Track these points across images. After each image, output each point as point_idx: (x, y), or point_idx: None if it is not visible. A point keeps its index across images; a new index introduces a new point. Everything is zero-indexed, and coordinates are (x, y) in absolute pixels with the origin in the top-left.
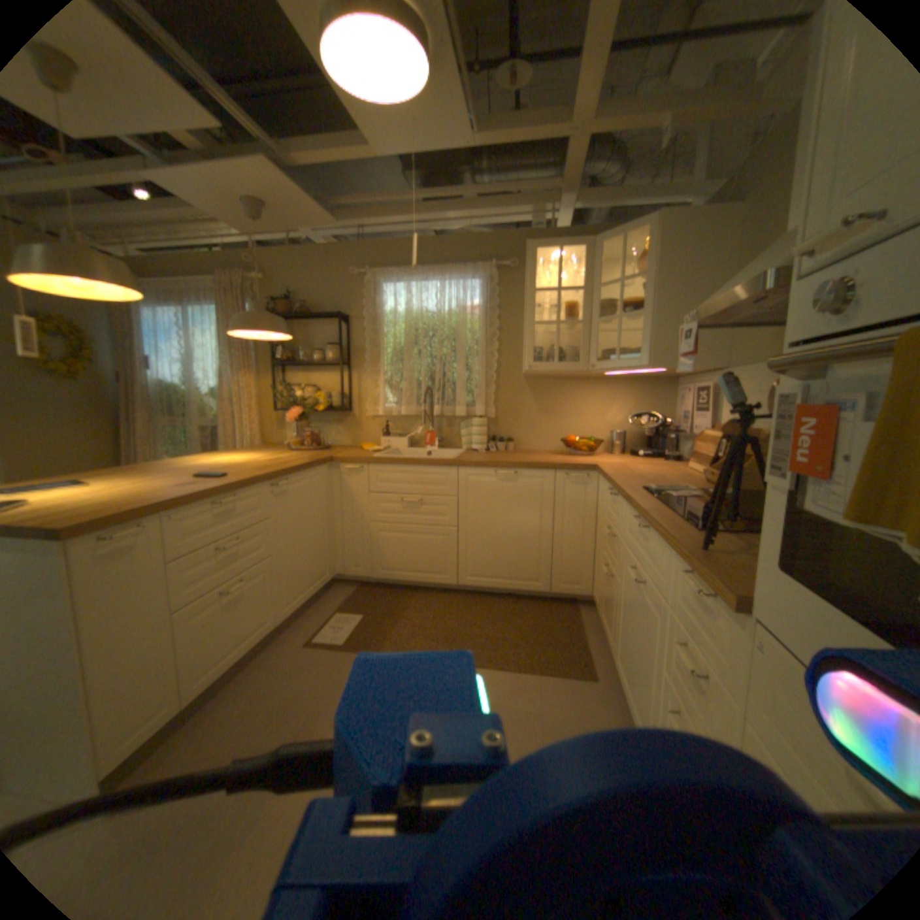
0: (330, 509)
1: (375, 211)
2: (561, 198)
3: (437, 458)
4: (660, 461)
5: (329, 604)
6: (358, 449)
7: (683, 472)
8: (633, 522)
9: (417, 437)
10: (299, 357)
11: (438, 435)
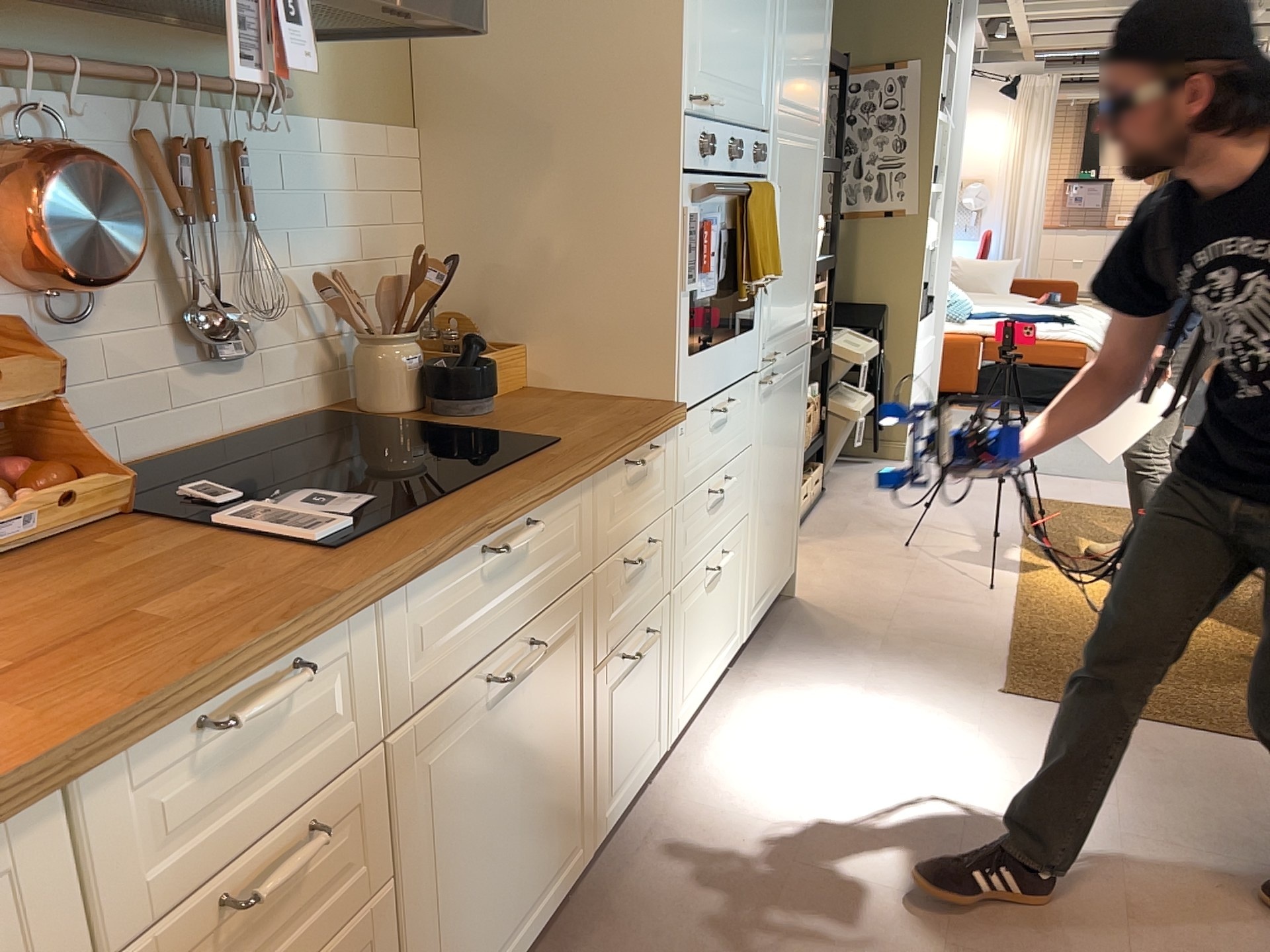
0: None
1: None
2: None
3: None
4: None
5: None
6: None
7: None
8: (448, 600)
9: None
10: None
11: None
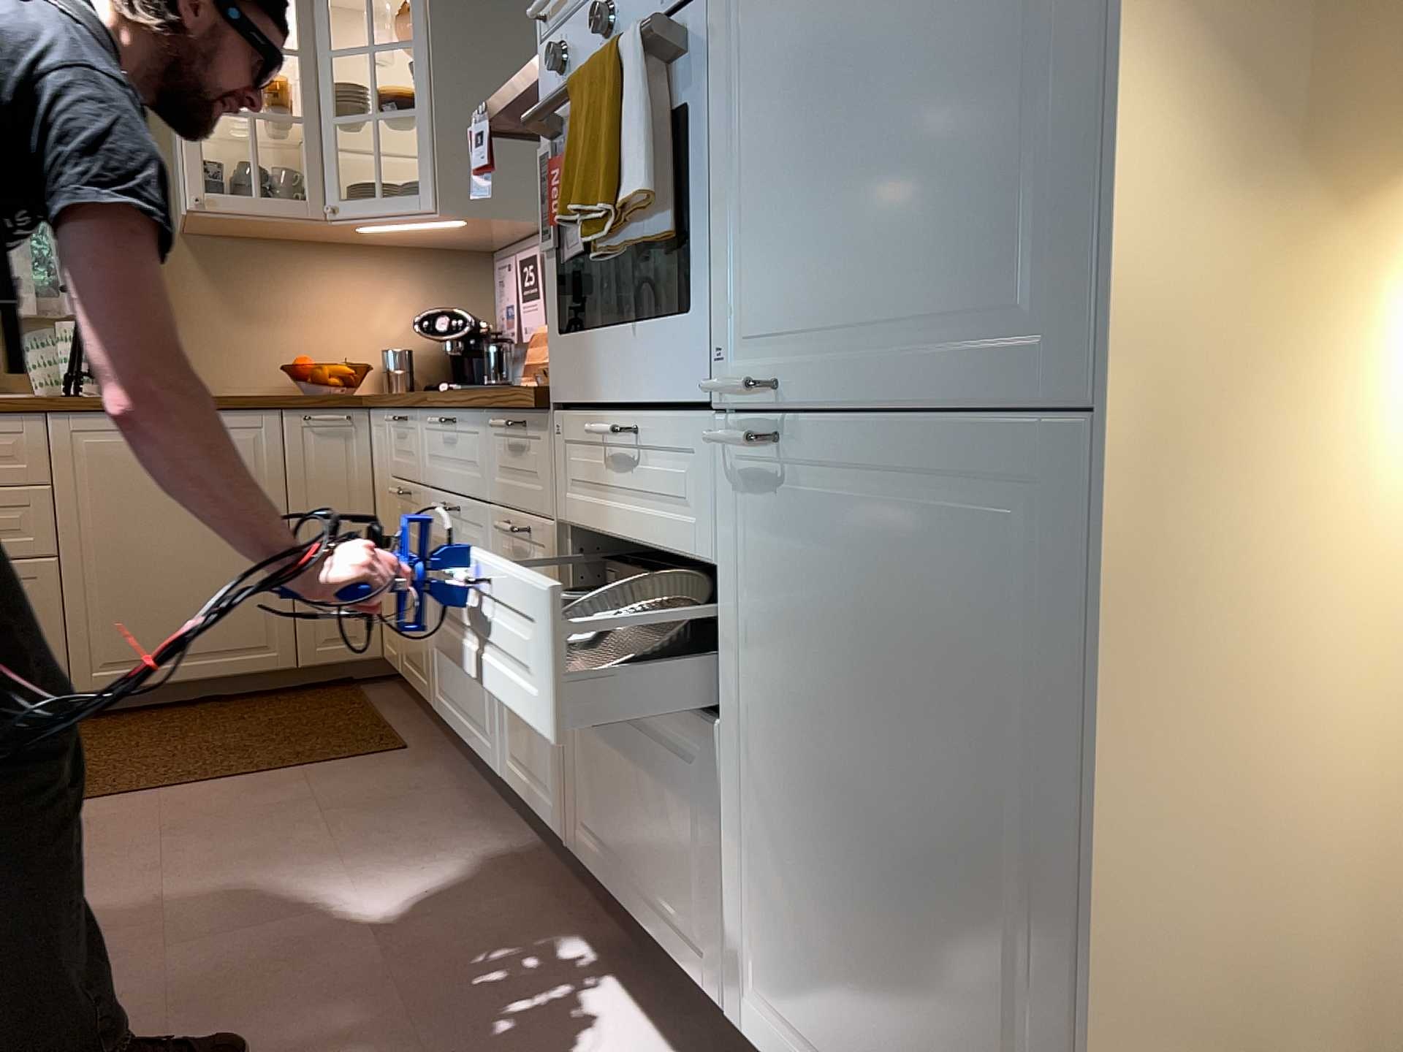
0: None
1: None
2: None
3: None
4: None
5: None
6: None
7: None
8: (433, 437)
9: None
10: None
11: None
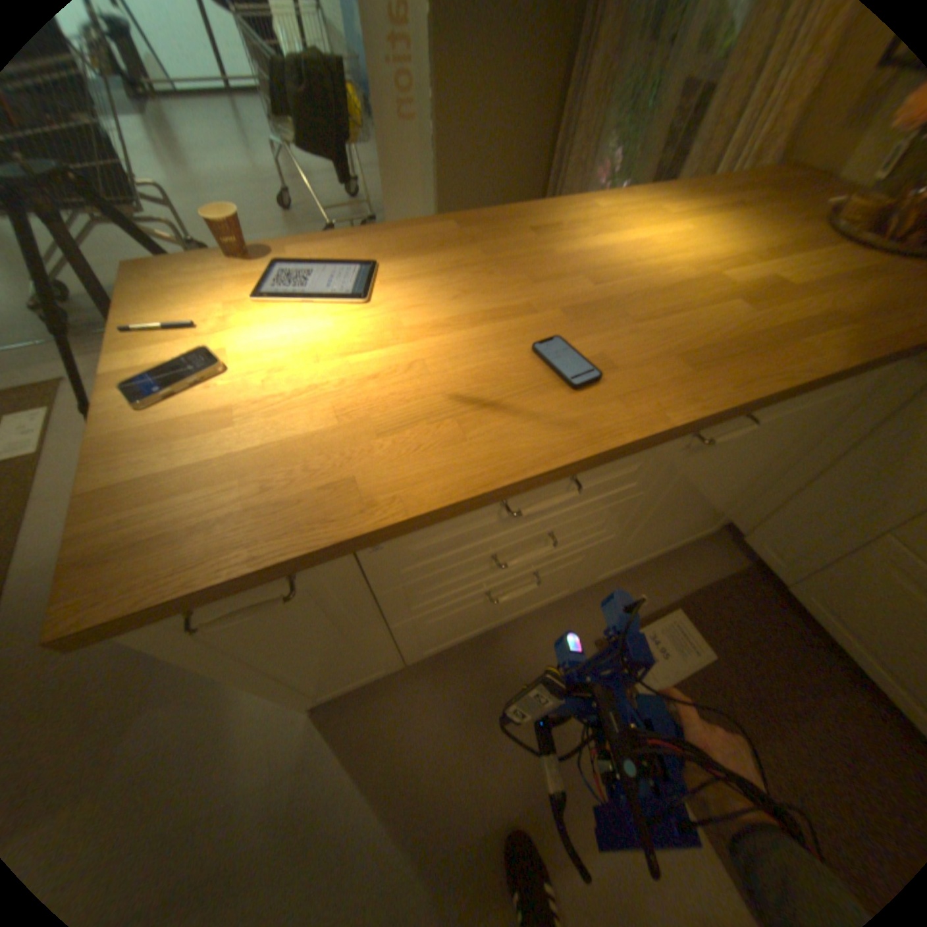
0: (819, 442)
1: None
2: None
3: None
4: None
5: (685, 574)
6: None
7: None
8: None
9: None
10: None
11: None
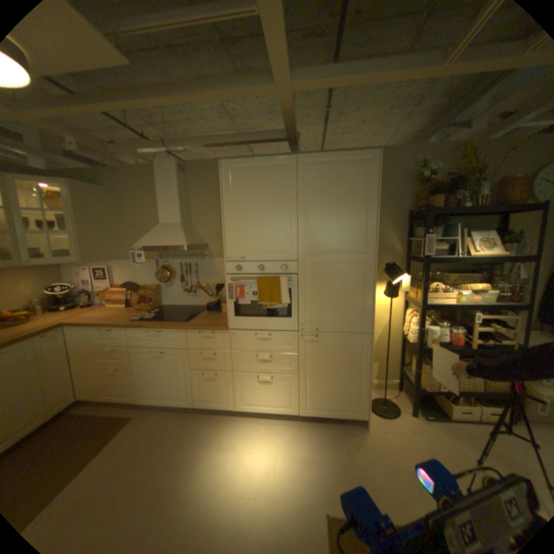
0: None
1: None
2: None
3: None
4: (80, 309)
5: None
6: None
7: (111, 310)
8: (139, 335)
9: None
10: None
11: None
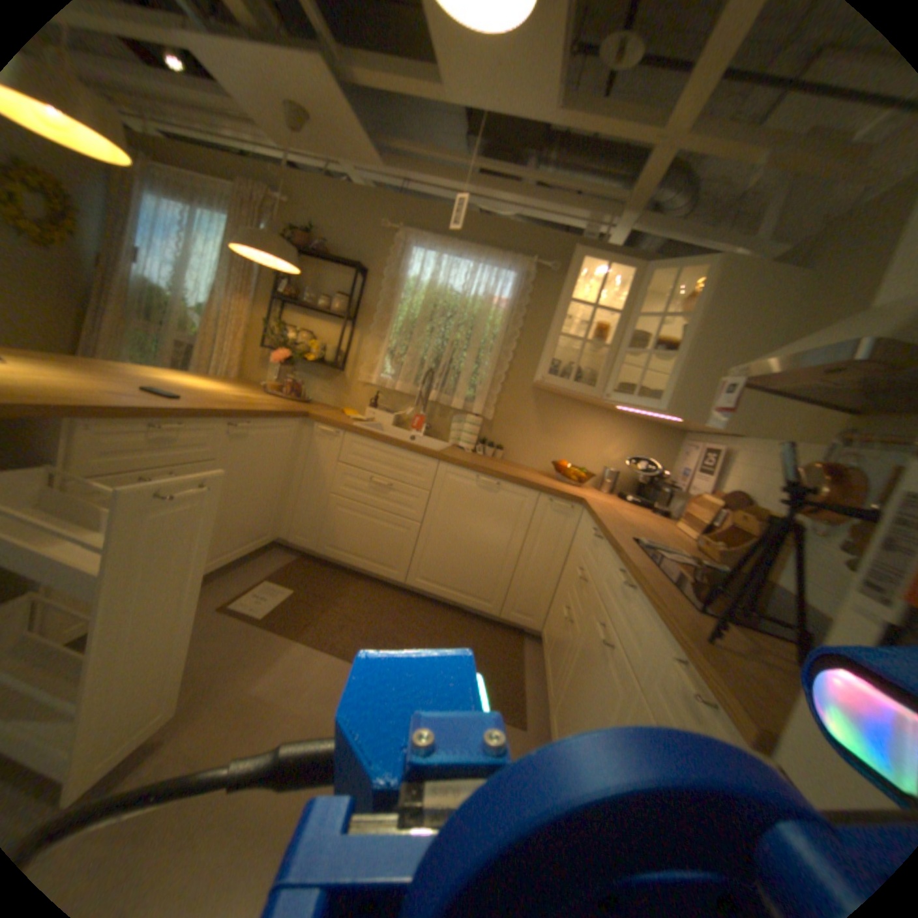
0: (291, 468)
1: (426, 169)
2: (623, 215)
3: (420, 447)
4: (648, 513)
5: (261, 570)
6: (339, 414)
7: (672, 532)
8: (614, 575)
9: (405, 418)
10: (303, 300)
11: (427, 423)
